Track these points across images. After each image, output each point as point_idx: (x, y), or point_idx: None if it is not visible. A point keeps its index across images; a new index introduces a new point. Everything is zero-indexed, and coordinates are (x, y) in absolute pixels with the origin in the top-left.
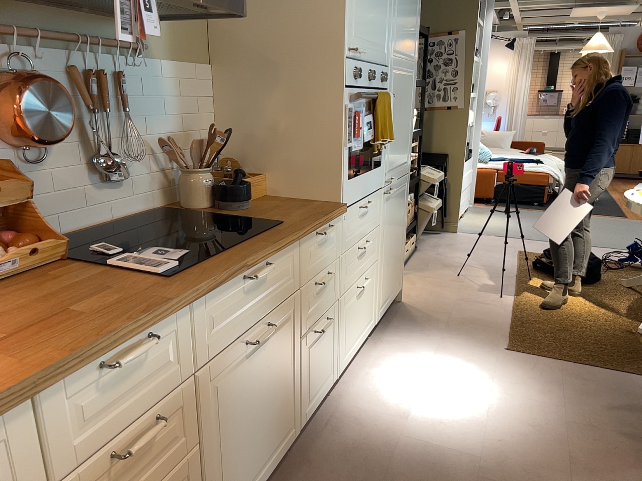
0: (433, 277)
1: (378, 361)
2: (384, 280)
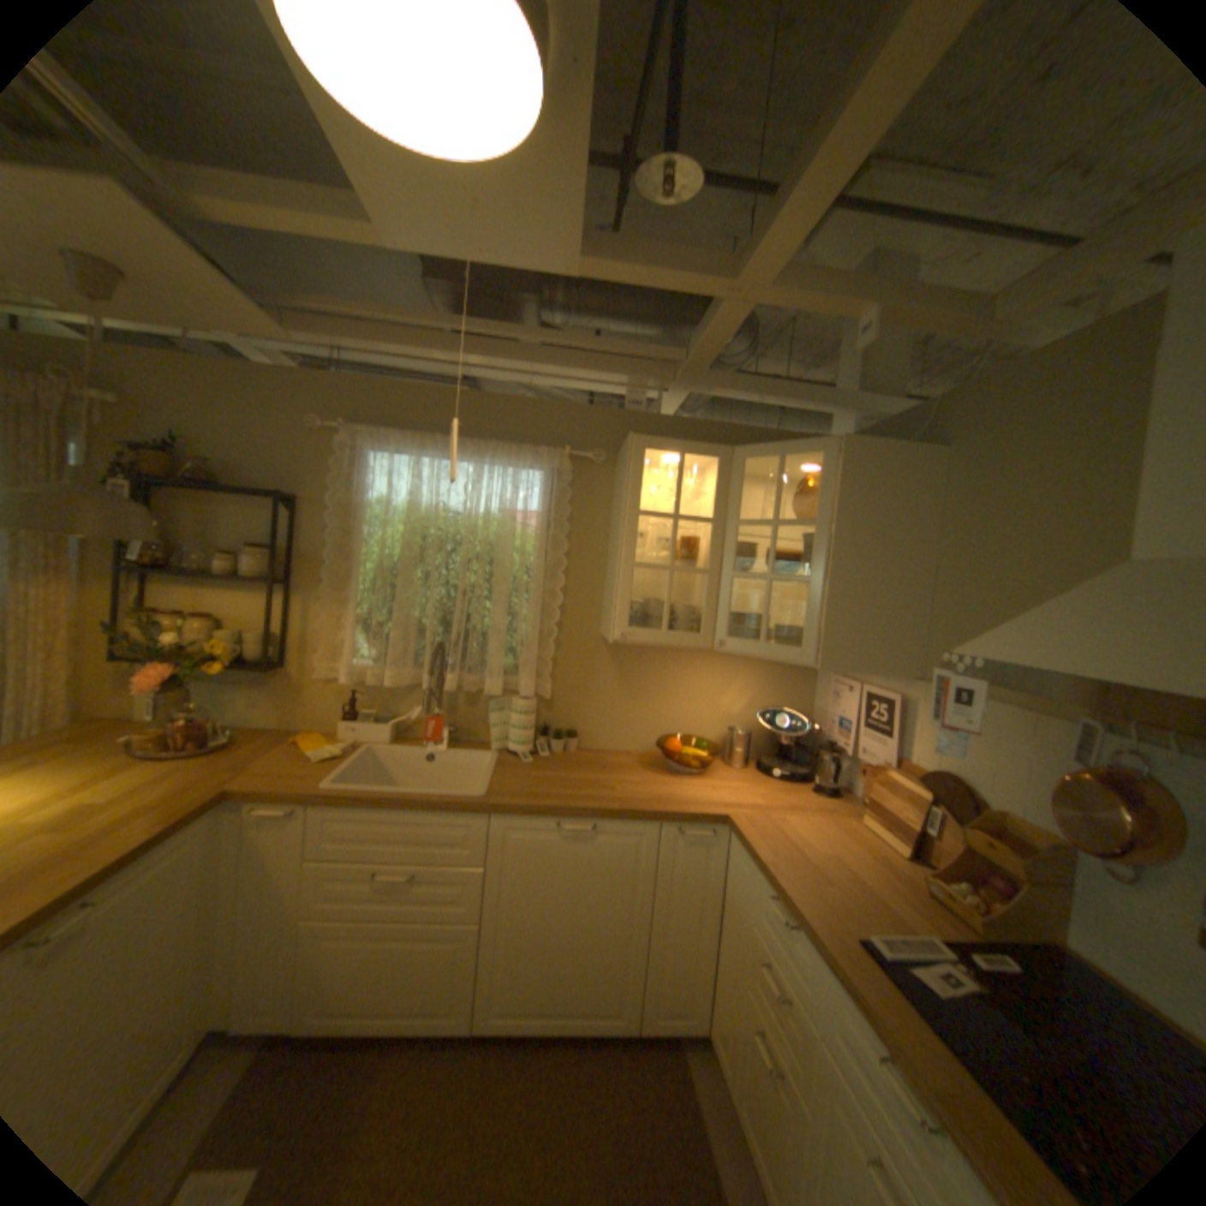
0: None
1: None
2: None
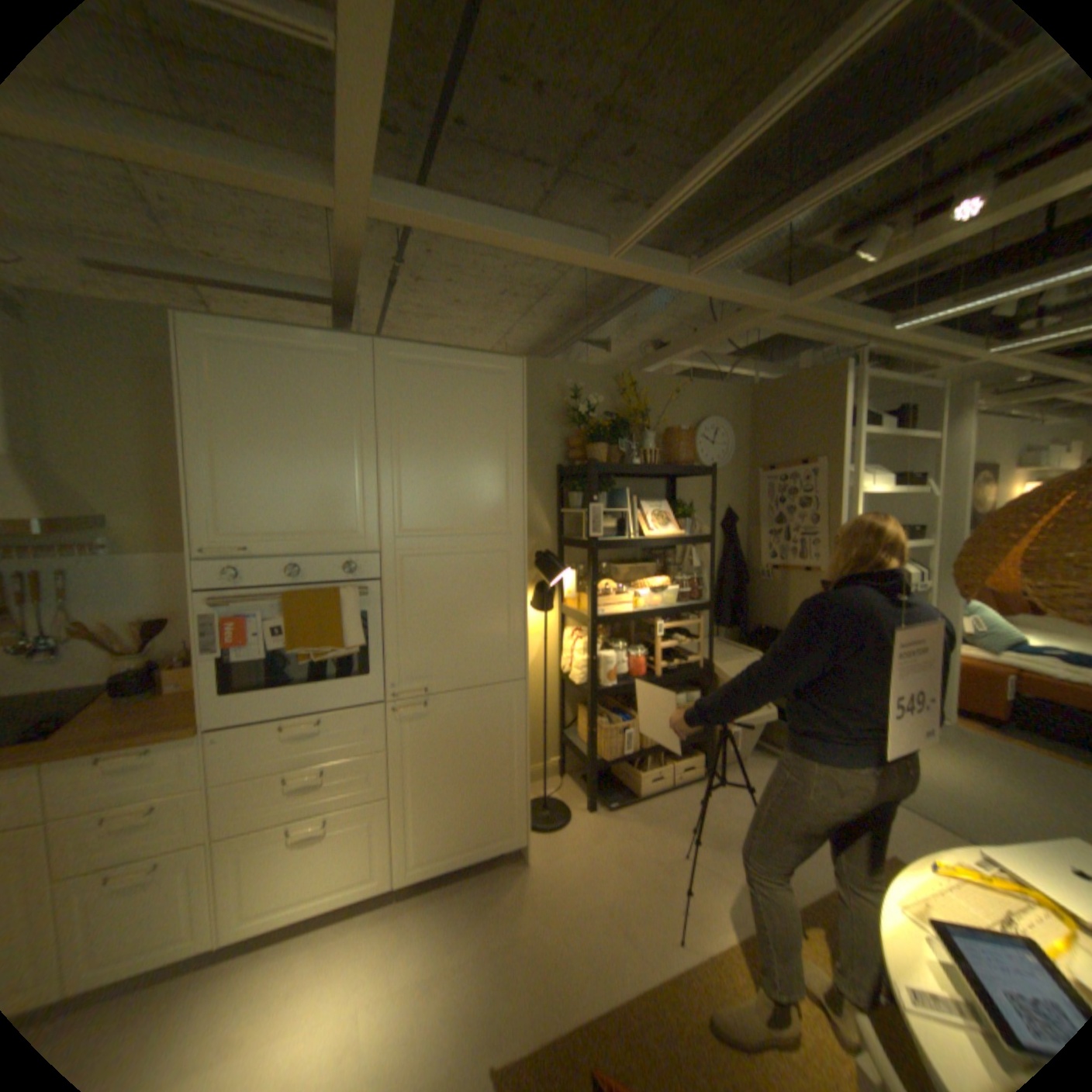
0: (643, 844)
1: (335, 951)
2: (420, 830)
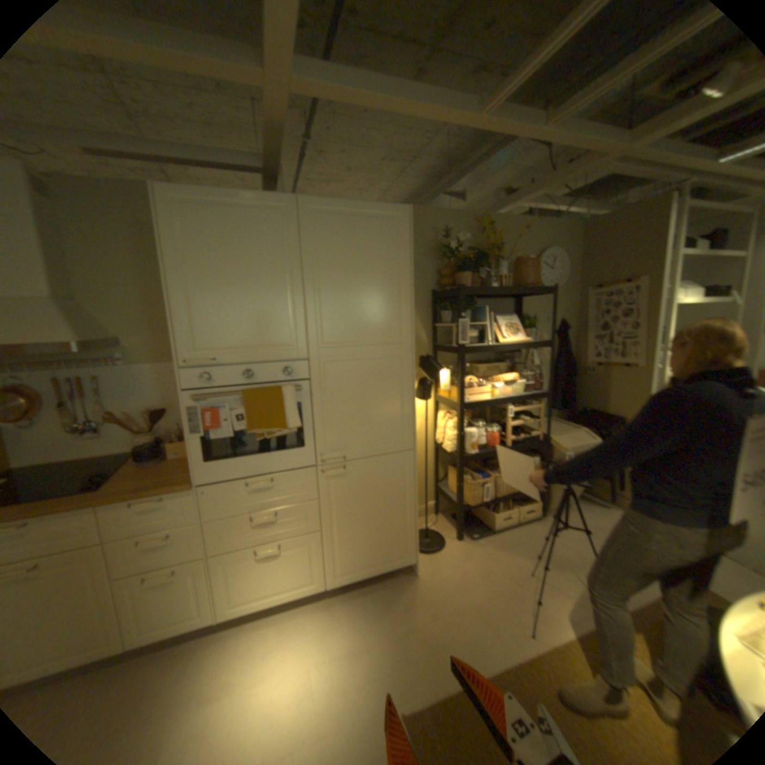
0: (500, 565)
1: (292, 629)
2: (344, 552)
